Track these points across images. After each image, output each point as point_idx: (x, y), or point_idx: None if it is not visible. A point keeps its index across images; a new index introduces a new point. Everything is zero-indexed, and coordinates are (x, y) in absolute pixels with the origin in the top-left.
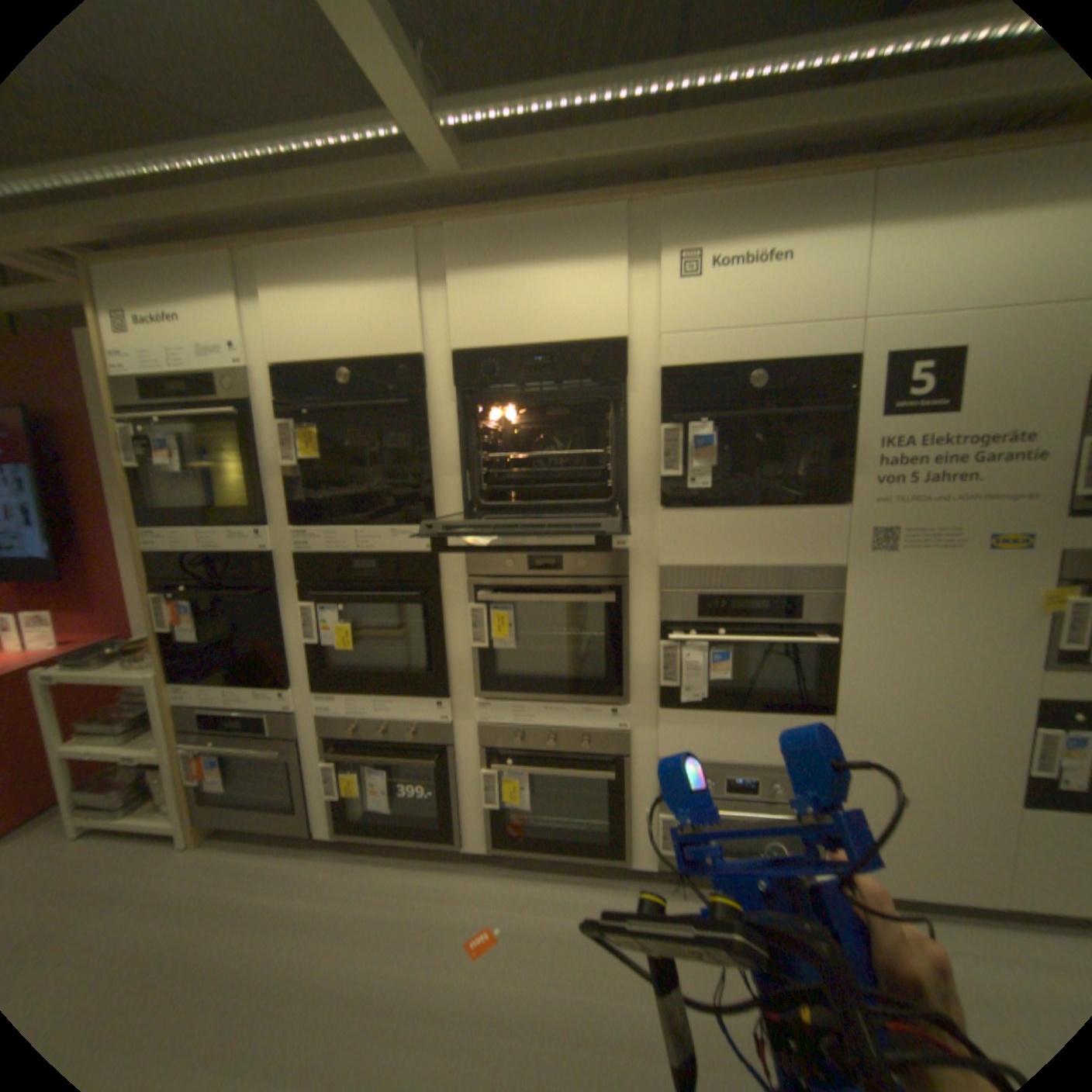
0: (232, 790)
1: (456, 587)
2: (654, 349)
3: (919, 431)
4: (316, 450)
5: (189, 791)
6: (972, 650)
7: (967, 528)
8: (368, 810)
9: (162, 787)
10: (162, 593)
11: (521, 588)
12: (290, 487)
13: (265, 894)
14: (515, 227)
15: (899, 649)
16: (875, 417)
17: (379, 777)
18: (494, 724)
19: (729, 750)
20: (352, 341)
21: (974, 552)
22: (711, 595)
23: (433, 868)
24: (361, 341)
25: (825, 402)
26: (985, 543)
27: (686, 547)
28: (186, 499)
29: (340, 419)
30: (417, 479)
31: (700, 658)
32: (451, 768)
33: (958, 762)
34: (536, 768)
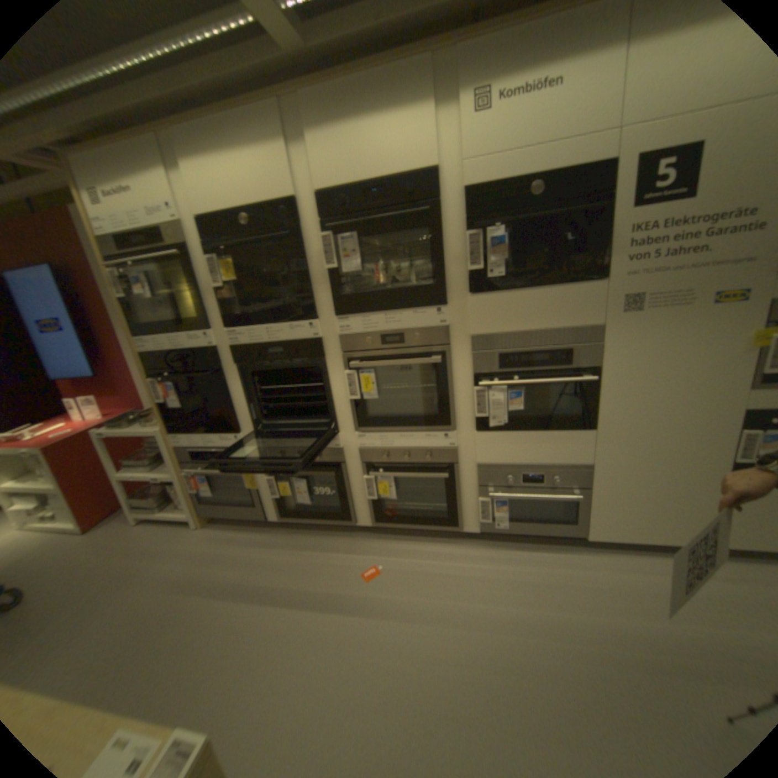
0: (215, 496)
1: (335, 361)
2: (458, 172)
3: (661, 216)
4: (232, 274)
5: (190, 497)
6: (696, 378)
7: (696, 288)
8: (297, 503)
9: (175, 496)
10: (152, 379)
11: (377, 358)
12: (218, 301)
13: (243, 552)
14: (348, 85)
15: (642, 381)
16: (627, 208)
17: (300, 484)
18: (368, 448)
19: (523, 455)
20: (244, 192)
21: (701, 307)
22: (507, 352)
23: (340, 536)
24: (249, 190)
25: (588, 200)
26: (709, 299)
27: (488, 320)
28: (156, 316)
29: (244, 250)
30: (301, 288)
31: (501, 397)
32: (344, 476)
33: (683, 455)
34: (397, 473)
